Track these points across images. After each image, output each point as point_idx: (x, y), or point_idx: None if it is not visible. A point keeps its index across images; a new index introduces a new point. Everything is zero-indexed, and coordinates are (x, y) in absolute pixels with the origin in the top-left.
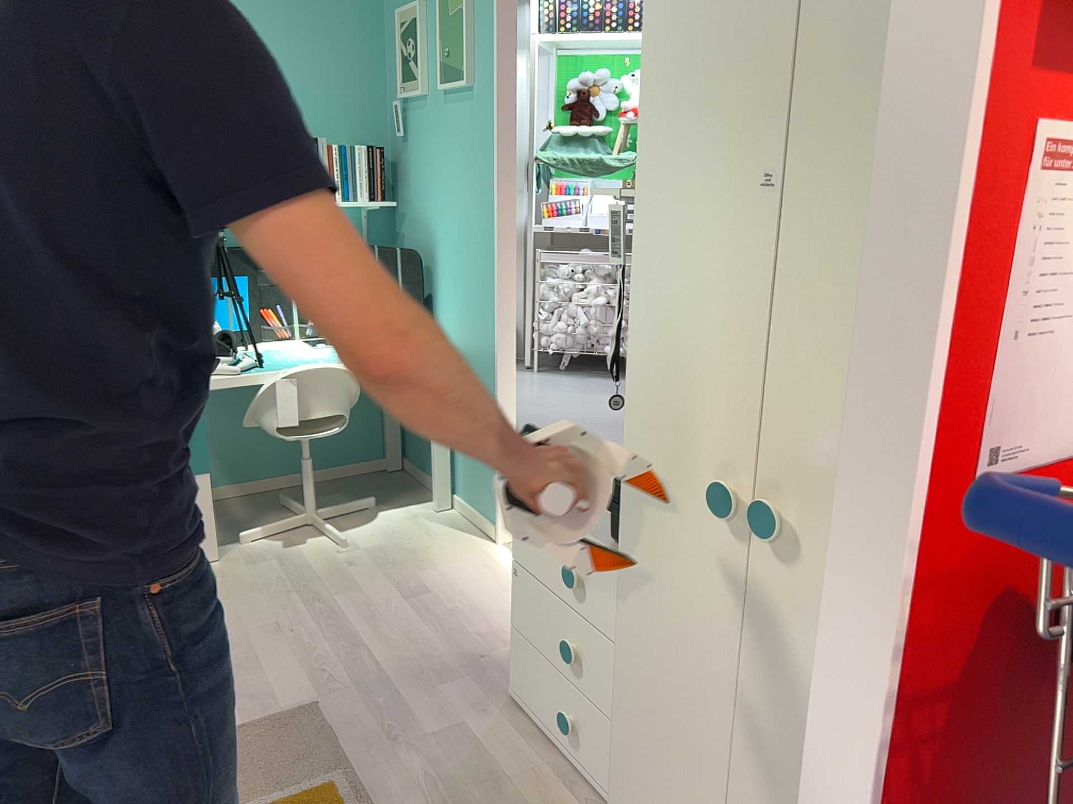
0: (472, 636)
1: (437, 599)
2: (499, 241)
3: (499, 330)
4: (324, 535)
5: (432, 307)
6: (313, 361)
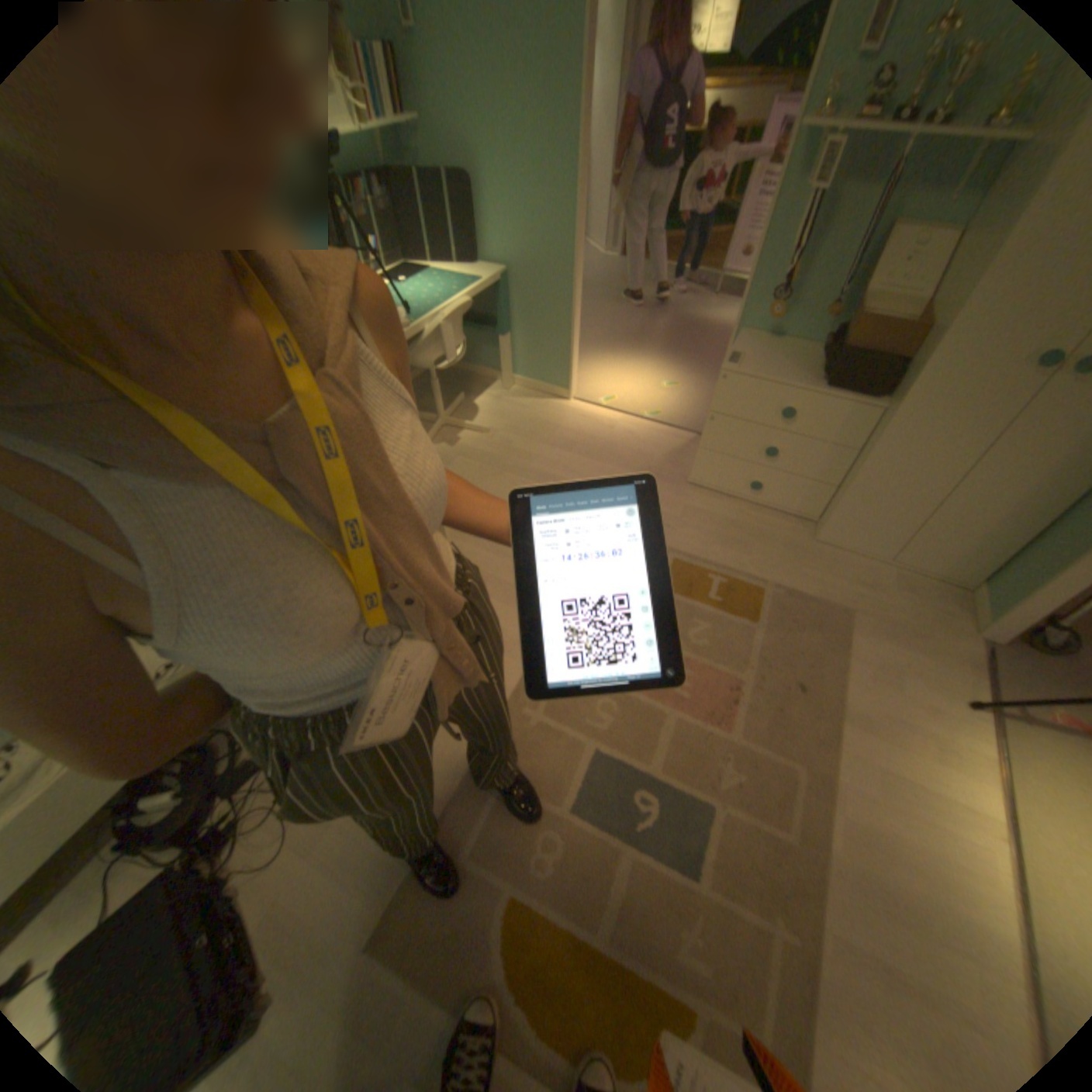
0: (628, 459)
1: (583, 445)
2: (581, 160)
3: (577, 243)
4: (464, 429)
5: (472, 226)
6: (429, 298)
